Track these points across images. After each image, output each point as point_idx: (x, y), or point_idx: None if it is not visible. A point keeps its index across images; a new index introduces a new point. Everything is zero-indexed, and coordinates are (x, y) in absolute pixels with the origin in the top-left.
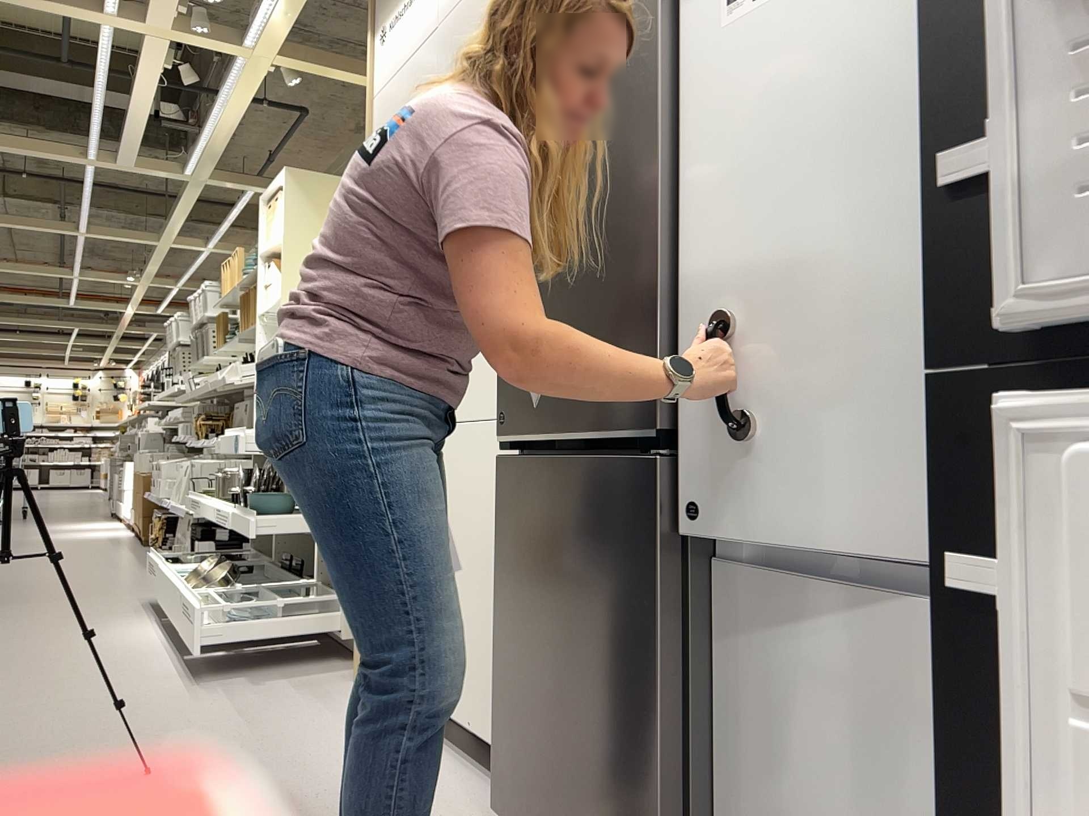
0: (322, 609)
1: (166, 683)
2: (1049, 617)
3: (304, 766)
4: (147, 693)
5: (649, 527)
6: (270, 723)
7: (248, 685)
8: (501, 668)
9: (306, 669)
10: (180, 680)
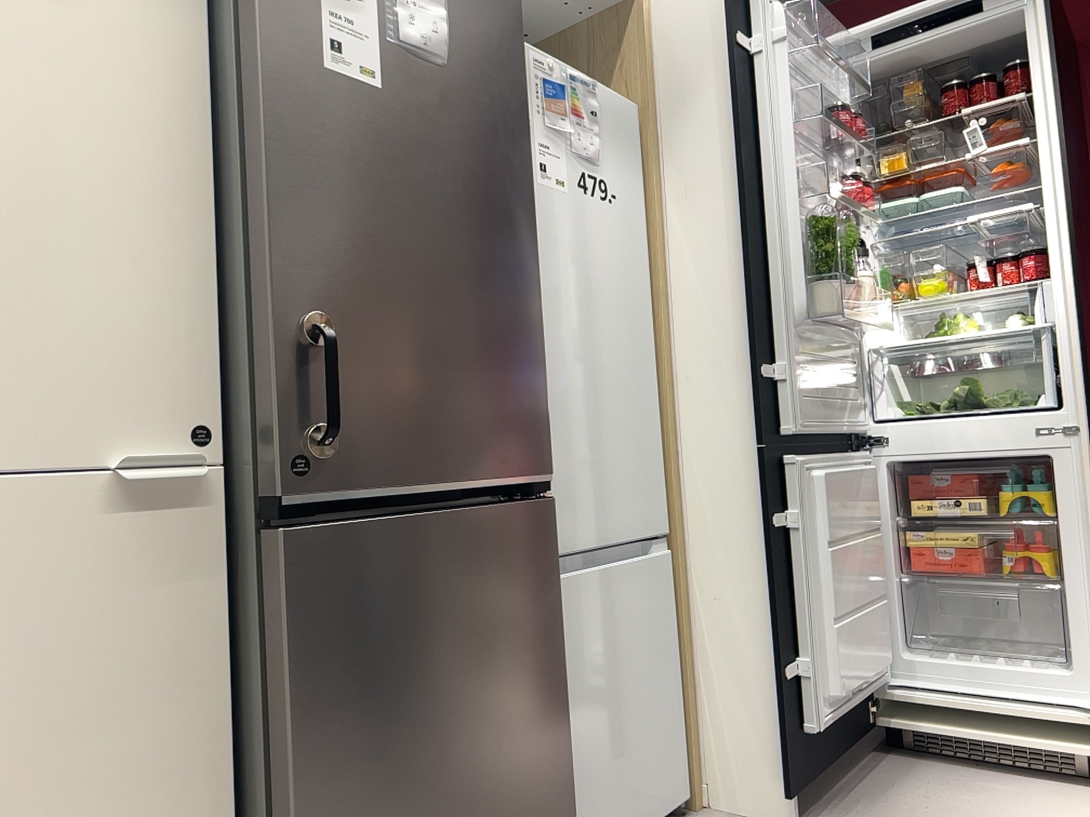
0: None
1: None
2: (804, 519)
3: None
4: None
5: (548, 558)
6: None
7: None
8: None
9: None
10: None
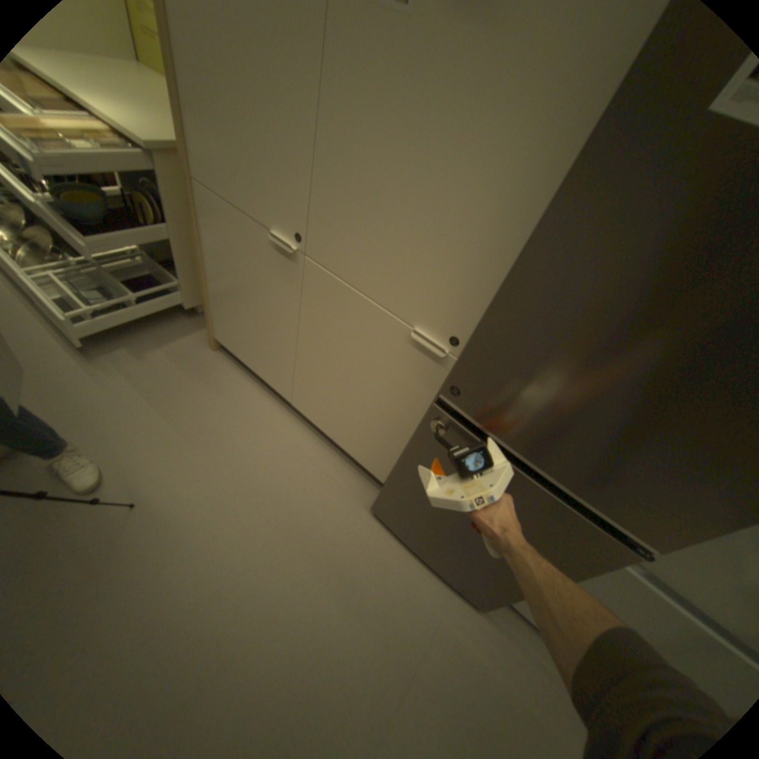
0: (156, 275)
1: (61, 361)
2: None
3: (237, 465)
4: (52, 379)
5: (600, 562)
6: (183, 414)
7: (134, 358)
8: (397, 481)
9: (167, 330)
10: (71, 354)
